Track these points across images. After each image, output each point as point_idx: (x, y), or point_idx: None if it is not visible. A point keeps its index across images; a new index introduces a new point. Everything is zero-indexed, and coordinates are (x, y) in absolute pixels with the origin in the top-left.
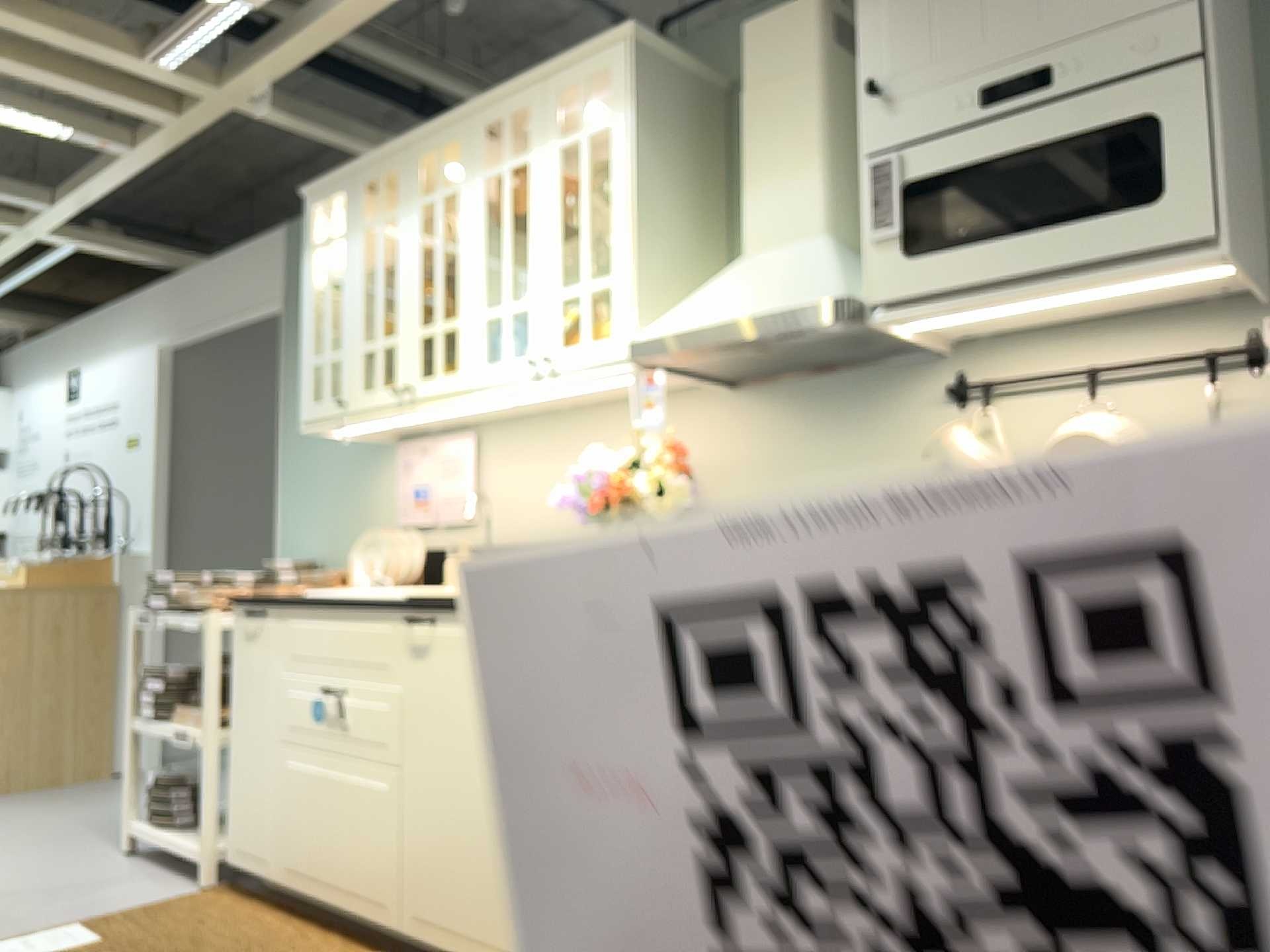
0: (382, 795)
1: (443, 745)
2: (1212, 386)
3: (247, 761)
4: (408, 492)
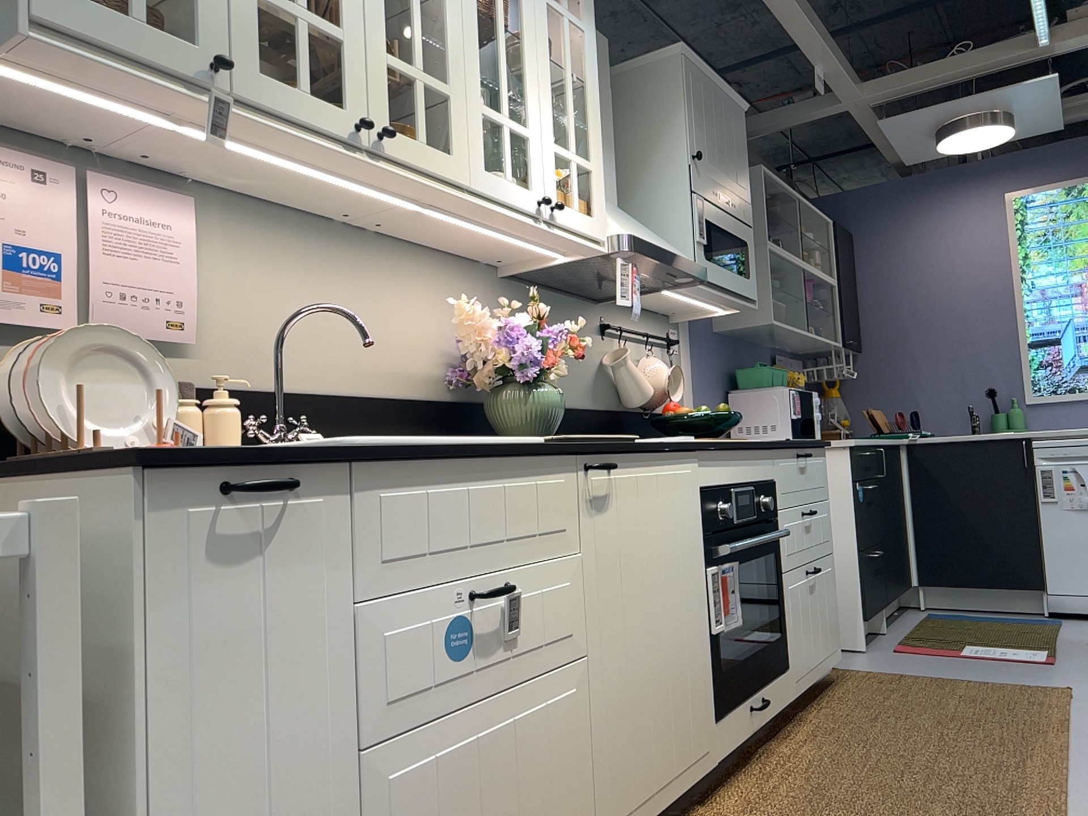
0: (570, 703)
1: (628, 601)
2: (667, 354)
3: None
4: None
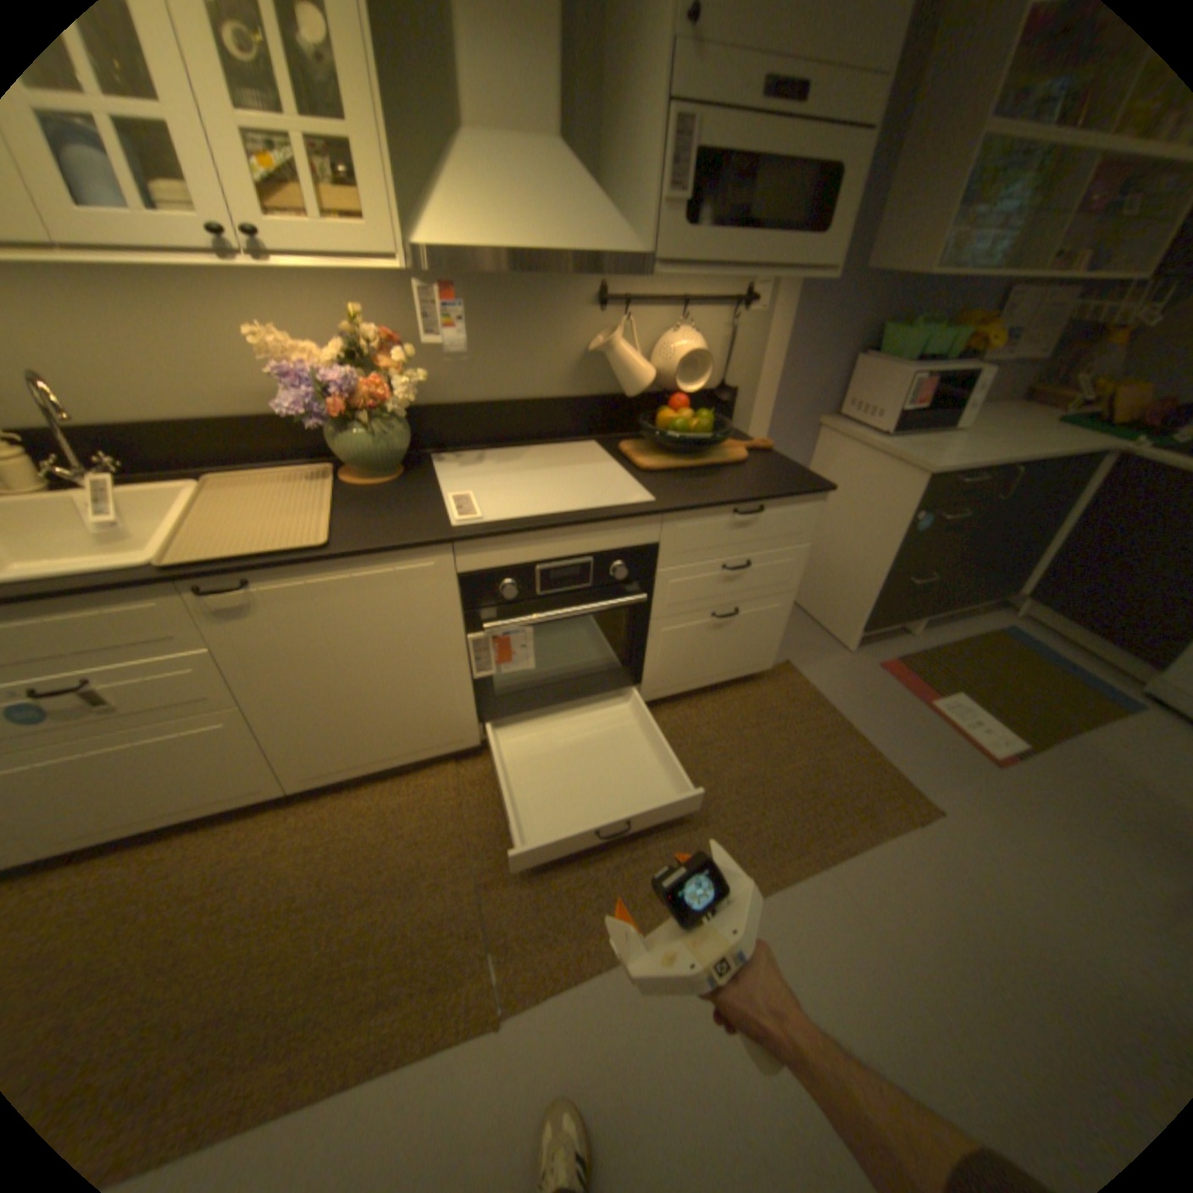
0: (217, 732)
1: (304, 671)
2: (731, 316)
3: None
4: None
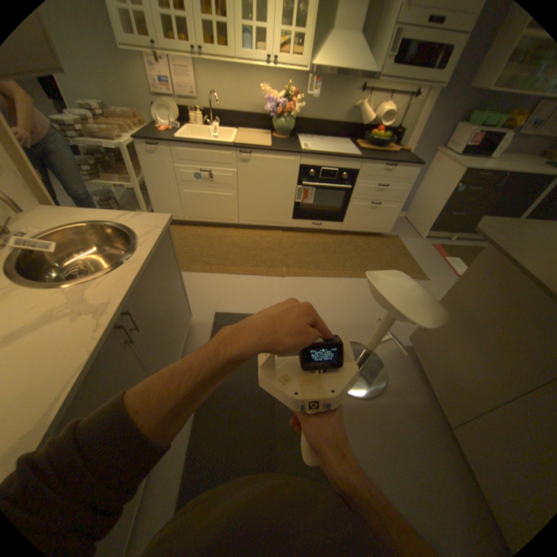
0: (231, 197)
1: (255, 184)
2: (409, 100)
3: (161, 192)
4: (155, 78)
